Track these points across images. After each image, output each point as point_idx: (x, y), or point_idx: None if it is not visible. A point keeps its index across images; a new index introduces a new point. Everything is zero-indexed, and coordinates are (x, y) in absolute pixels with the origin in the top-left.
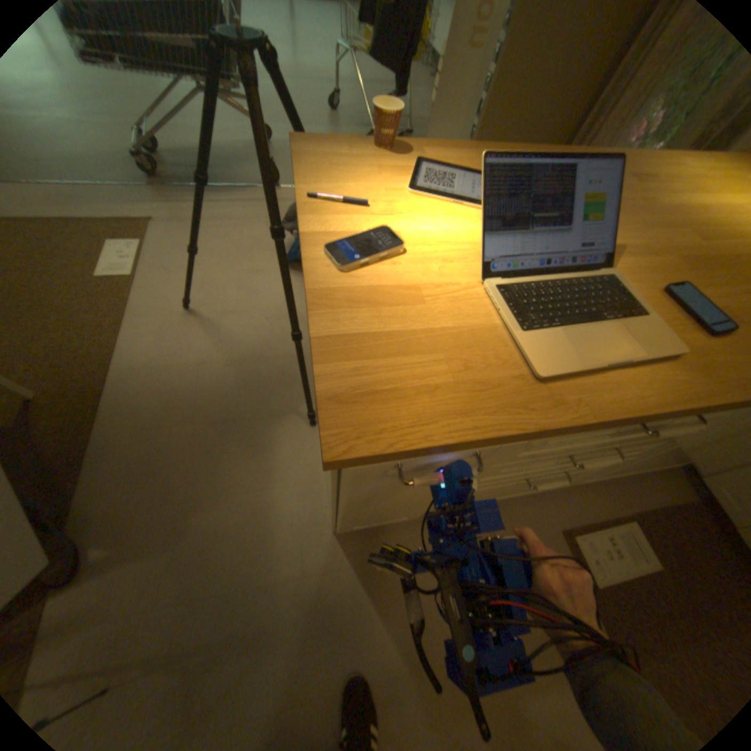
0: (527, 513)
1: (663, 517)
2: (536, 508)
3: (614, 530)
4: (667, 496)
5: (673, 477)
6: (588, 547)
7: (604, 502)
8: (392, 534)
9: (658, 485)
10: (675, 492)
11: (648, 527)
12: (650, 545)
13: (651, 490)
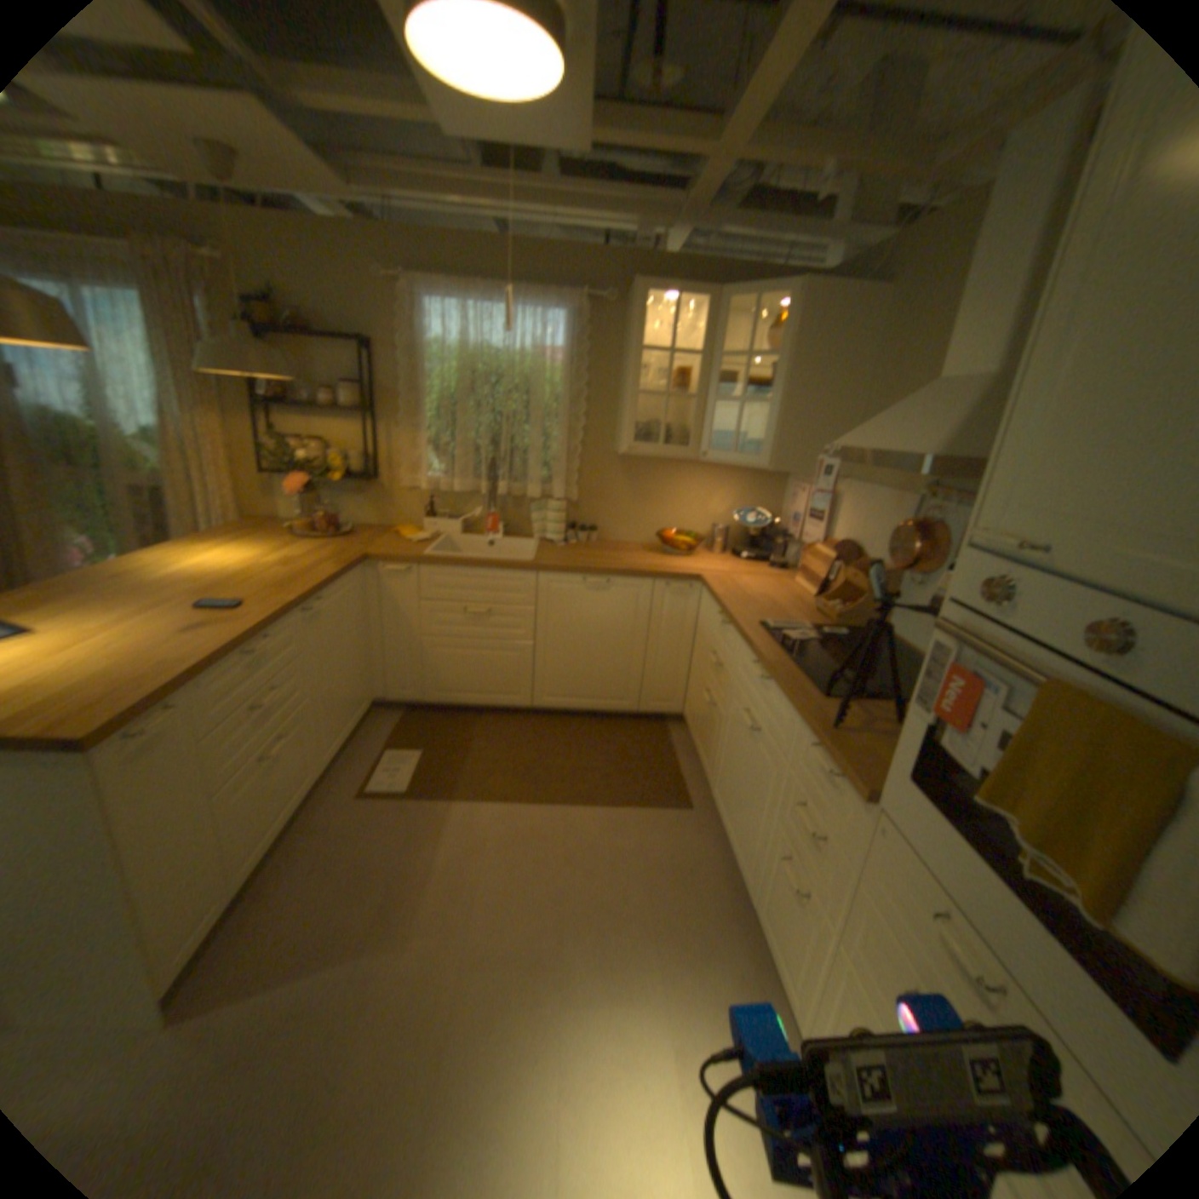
0: (320, 817)
1: (395, 735)
2: (322, 809)
3: (380, 765)
4: (387, 726)
5: (379, 717)
6: (376, 786)
7: (359, 762)
8: (230, 950)
9: (377, 727)
10: (388, 721)
11: (394, 746)
12: (403, 751)
13: (376, 732)
